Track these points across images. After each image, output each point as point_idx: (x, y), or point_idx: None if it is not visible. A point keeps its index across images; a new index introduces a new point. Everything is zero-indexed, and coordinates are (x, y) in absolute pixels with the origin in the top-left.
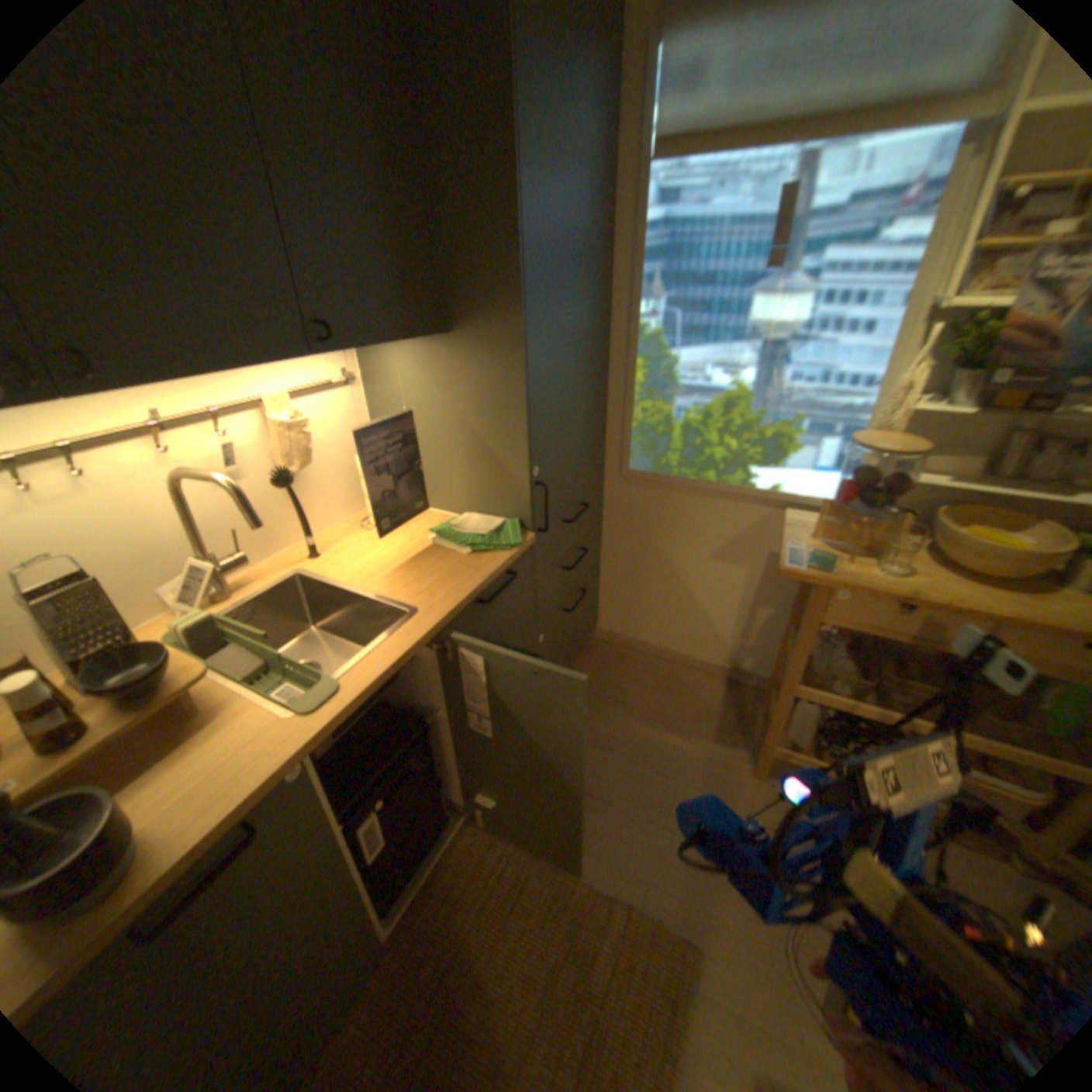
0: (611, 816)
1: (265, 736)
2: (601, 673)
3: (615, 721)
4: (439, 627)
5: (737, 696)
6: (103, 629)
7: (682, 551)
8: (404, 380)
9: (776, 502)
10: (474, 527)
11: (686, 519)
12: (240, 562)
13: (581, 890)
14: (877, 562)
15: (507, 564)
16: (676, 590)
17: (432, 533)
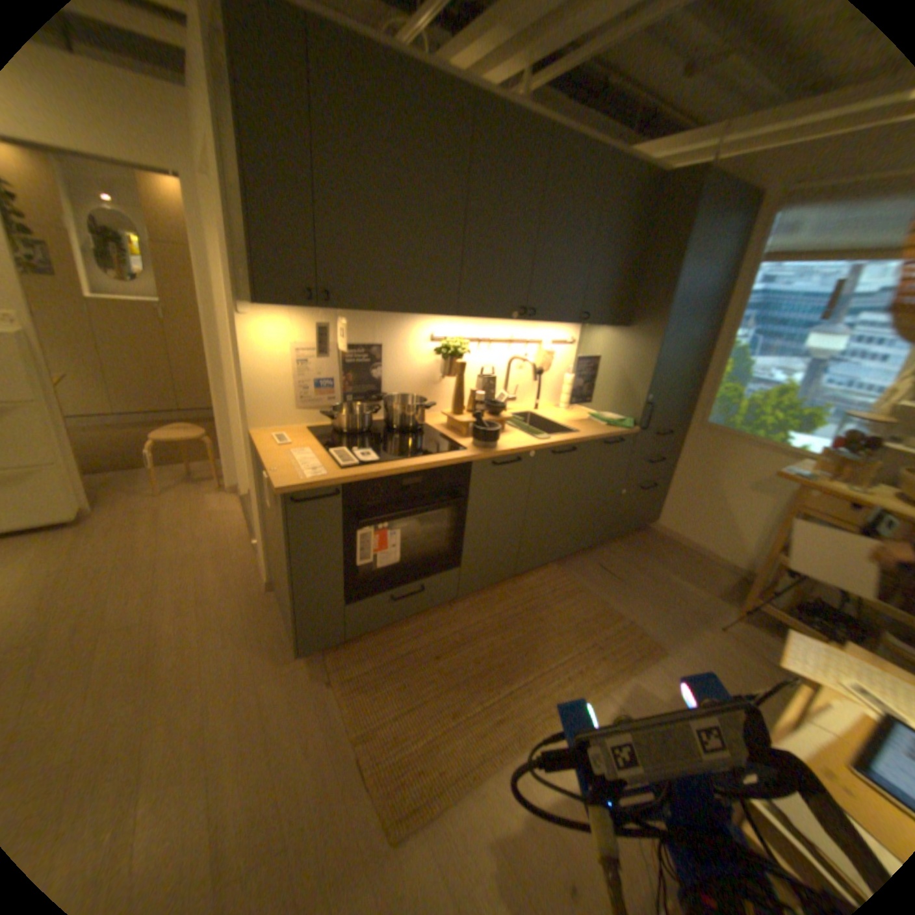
0: (635, 595)
1: (526, 440)
2: (652, 545)
3: (653, 566)
4: (587, 439)
5: (747, 588)
6: (490, 394)
7: (731, 480)
8: (598, 346)
9: (804, 457)
10: (609, 417)
11: (739, 459)
12: (513, 399)
13: (608, 608)
14: (849, 487)
15: (622, 433)
16: (721, 506)
17: (588, 415)
